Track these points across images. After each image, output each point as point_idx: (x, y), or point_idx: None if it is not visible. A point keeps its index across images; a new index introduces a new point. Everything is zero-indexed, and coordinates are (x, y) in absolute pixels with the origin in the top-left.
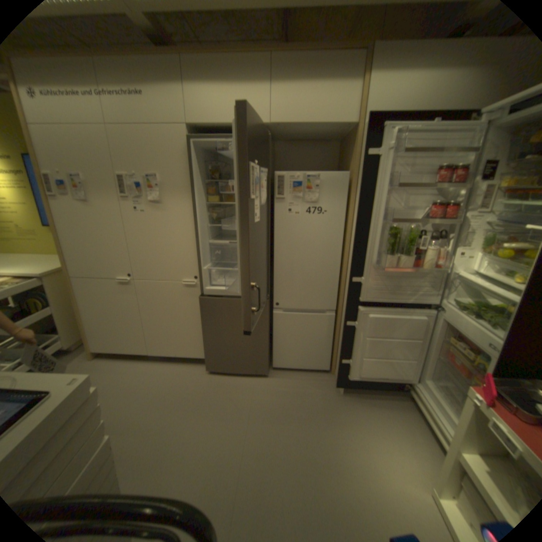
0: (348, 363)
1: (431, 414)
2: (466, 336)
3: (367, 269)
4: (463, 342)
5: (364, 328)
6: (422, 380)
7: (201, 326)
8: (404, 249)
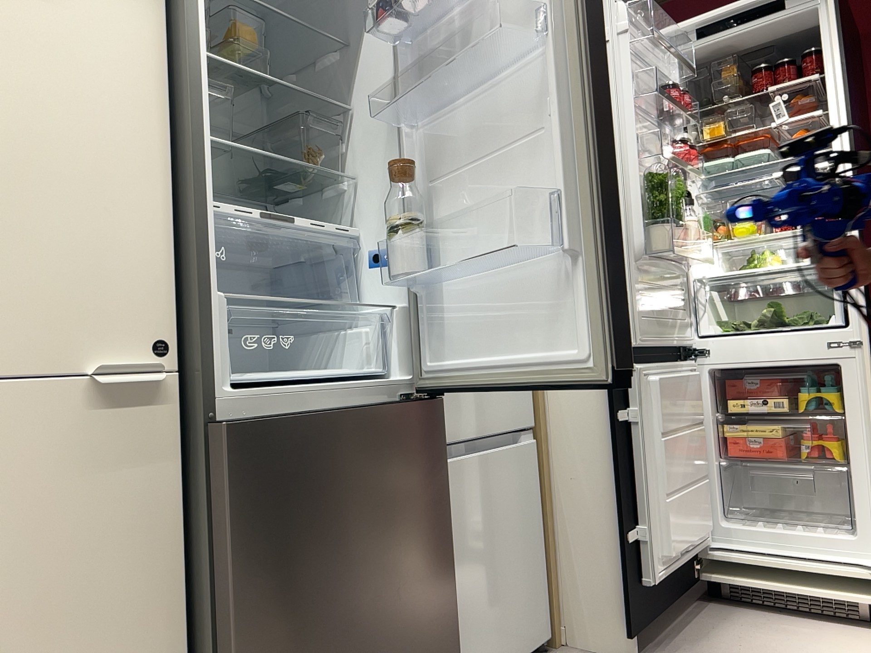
0: (638, 534)
1: (782, 564)
2: (775, 364)
3: (631, 265)
4: (750, 397)
5: (649, 414)
6: (711, 528)
7: (173, 636)
8: (668, 219)
